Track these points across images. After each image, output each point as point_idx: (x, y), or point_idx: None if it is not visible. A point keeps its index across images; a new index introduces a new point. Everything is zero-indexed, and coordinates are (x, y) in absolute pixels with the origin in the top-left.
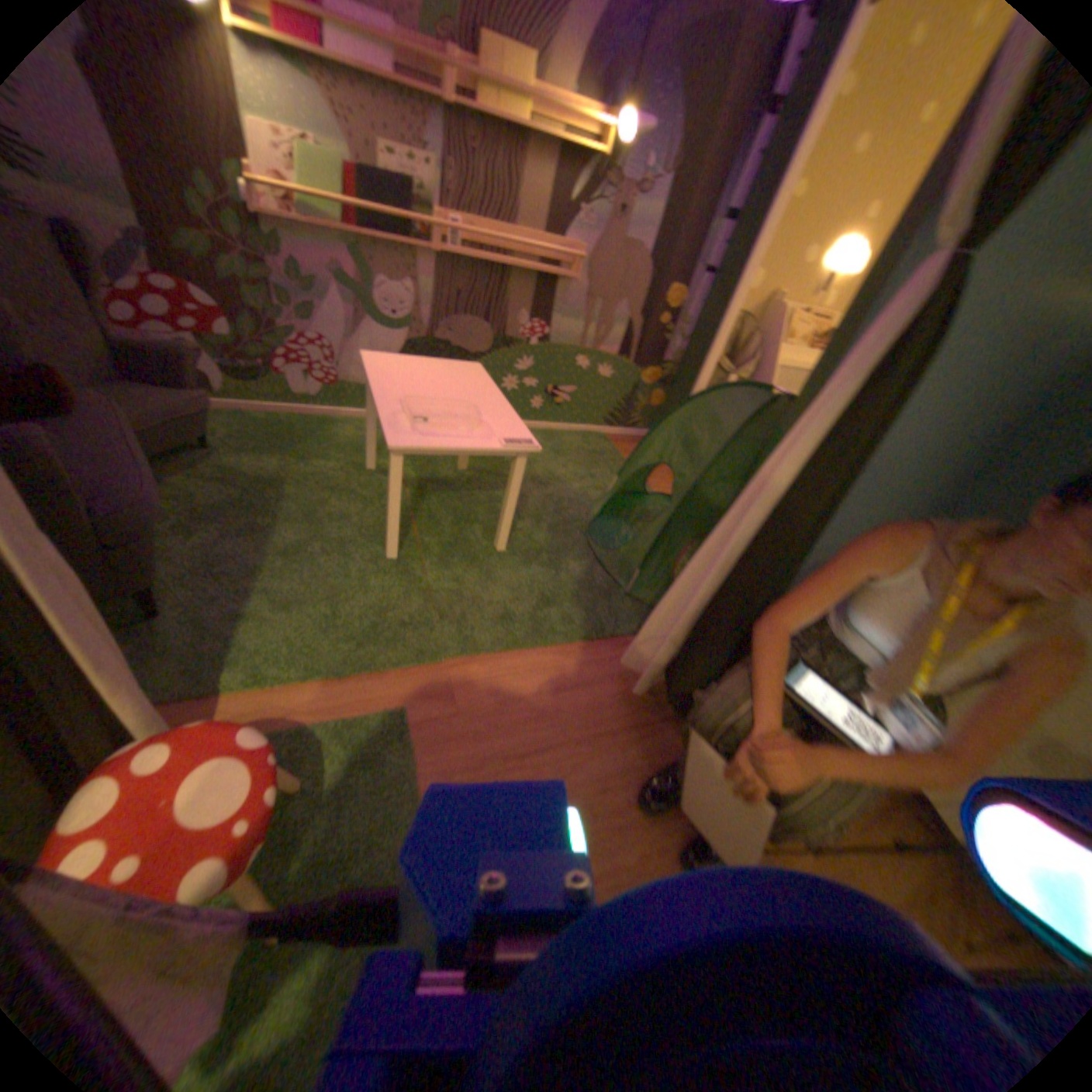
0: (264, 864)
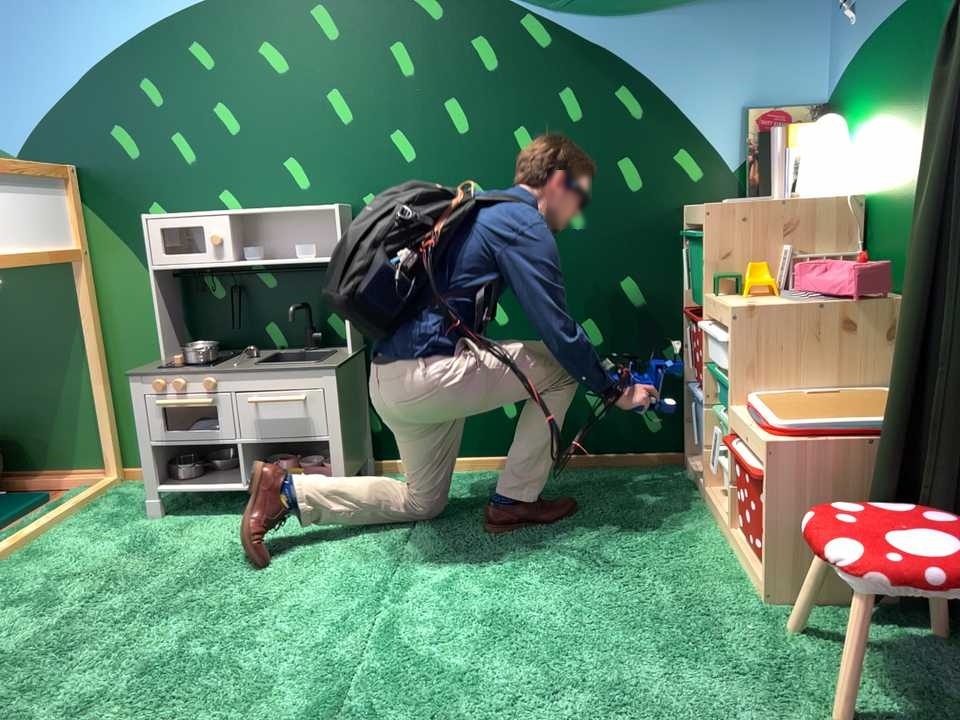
0: (914, 719)
